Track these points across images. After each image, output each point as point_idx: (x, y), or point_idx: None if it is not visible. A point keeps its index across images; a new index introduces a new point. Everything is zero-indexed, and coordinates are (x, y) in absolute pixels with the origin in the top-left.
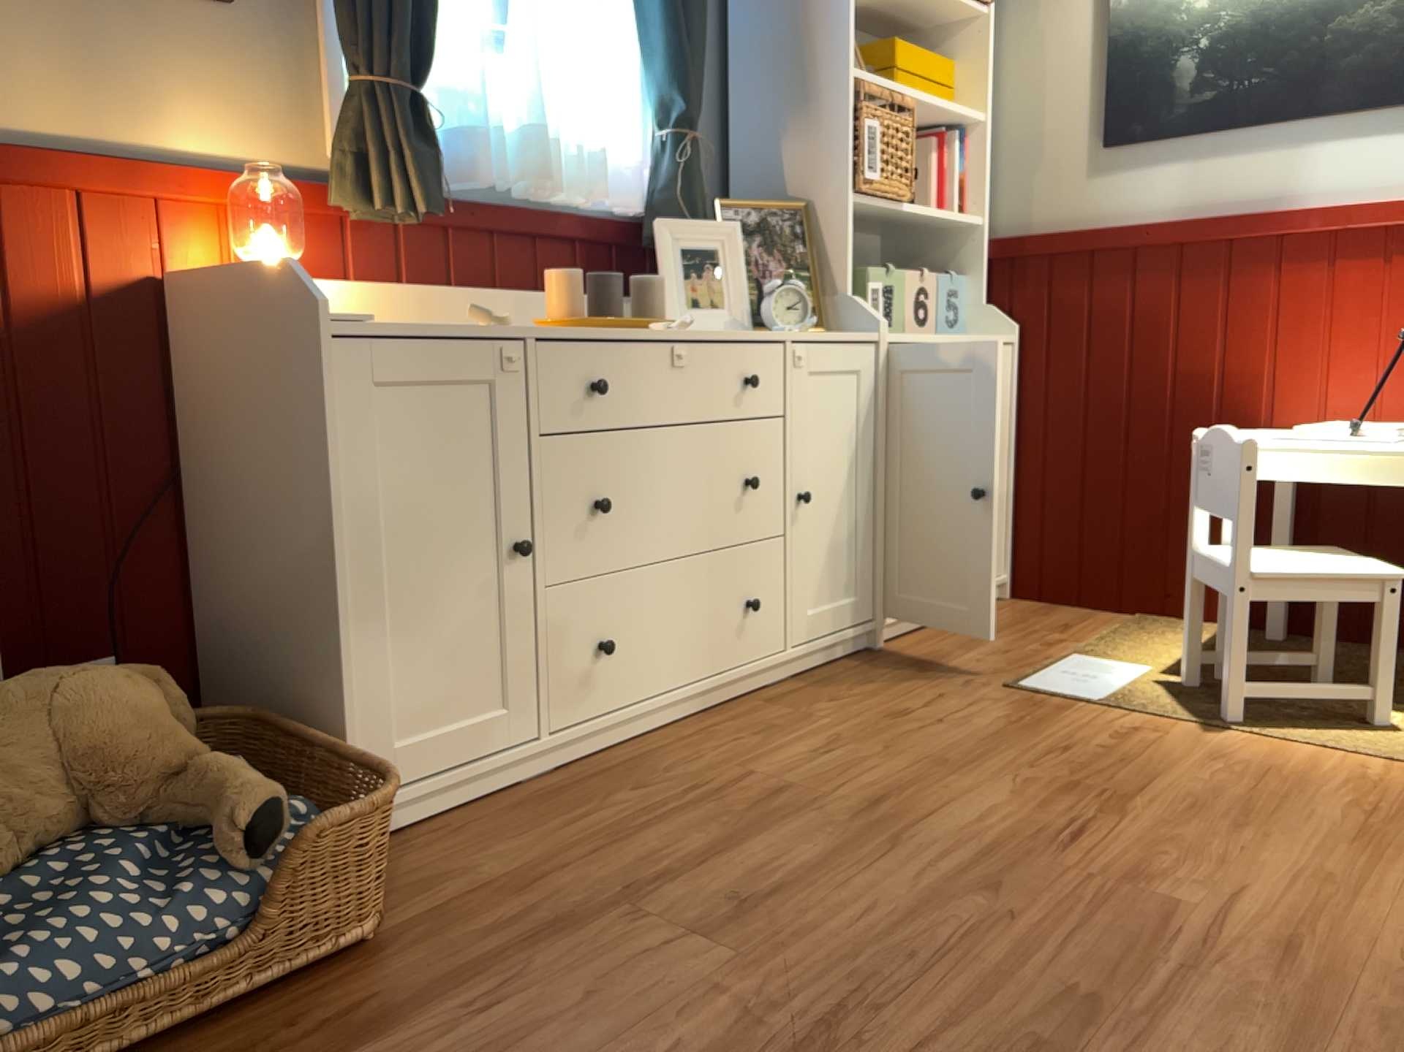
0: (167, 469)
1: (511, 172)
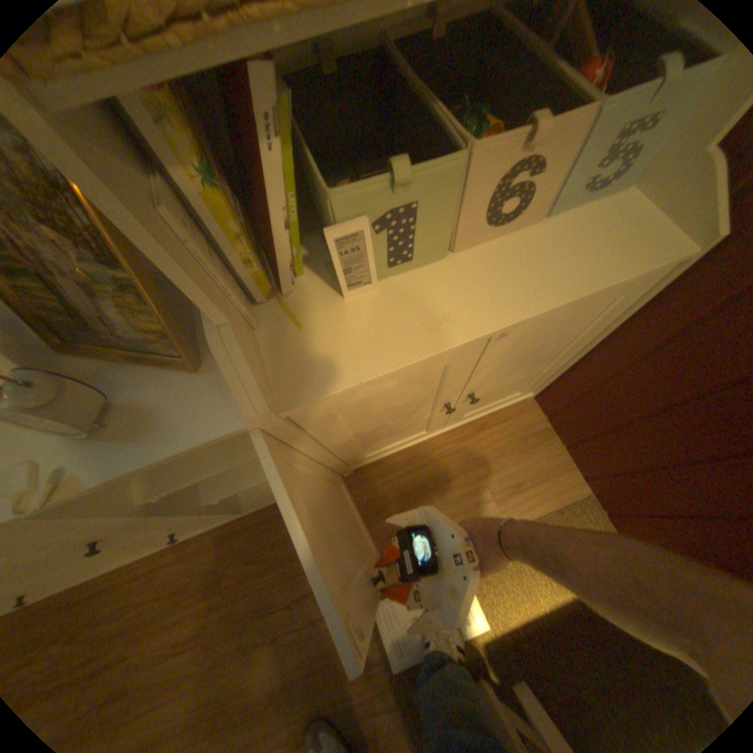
0: None
1: None
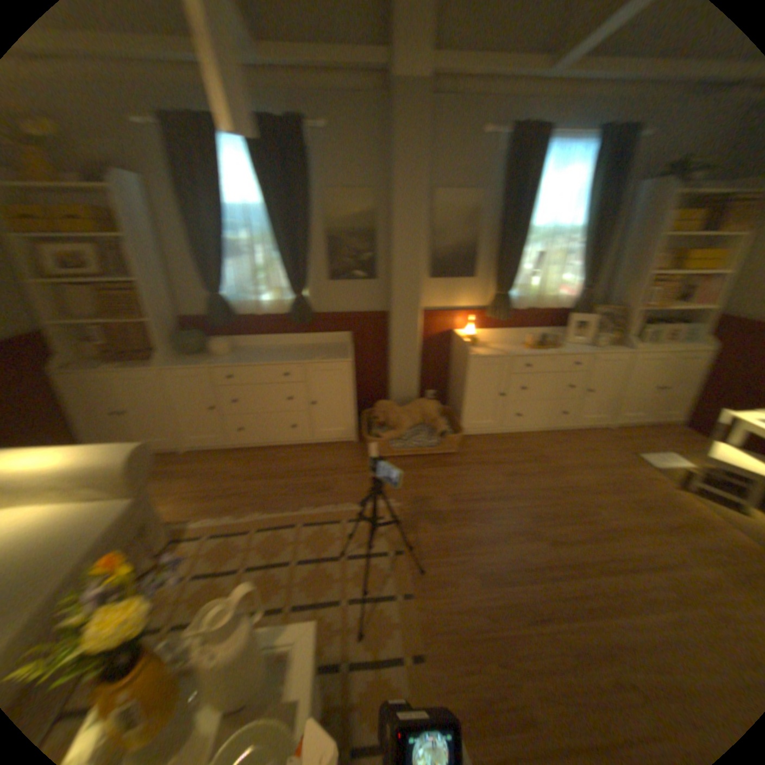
0: (449, 362)
1: (532, 304)
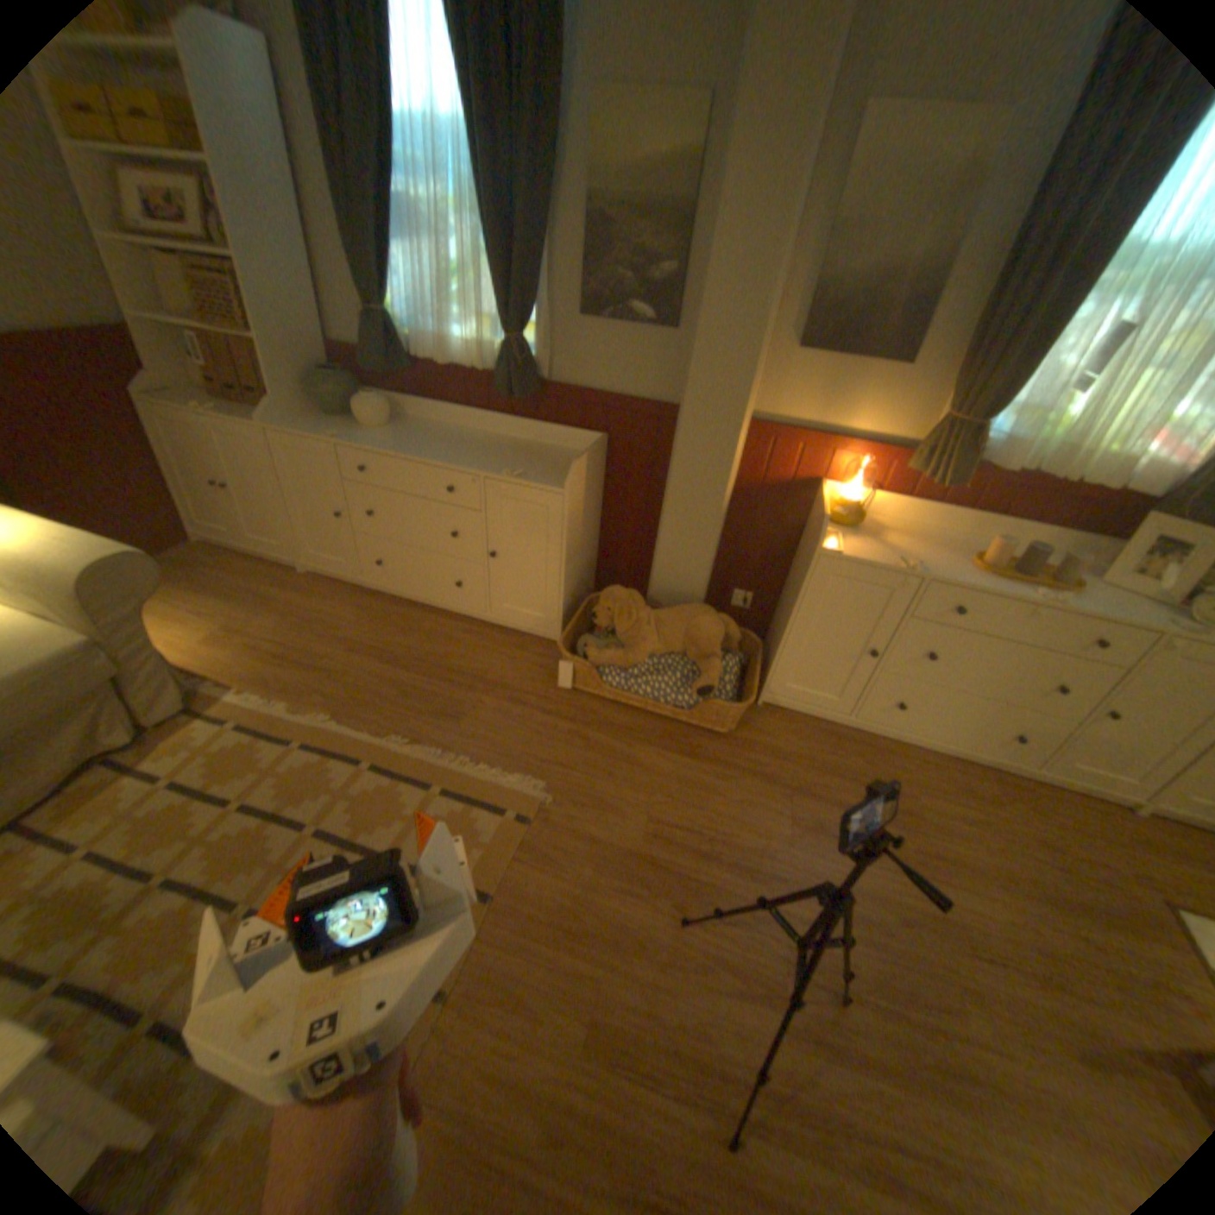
0: (795, 545)
1: (1046, 462)
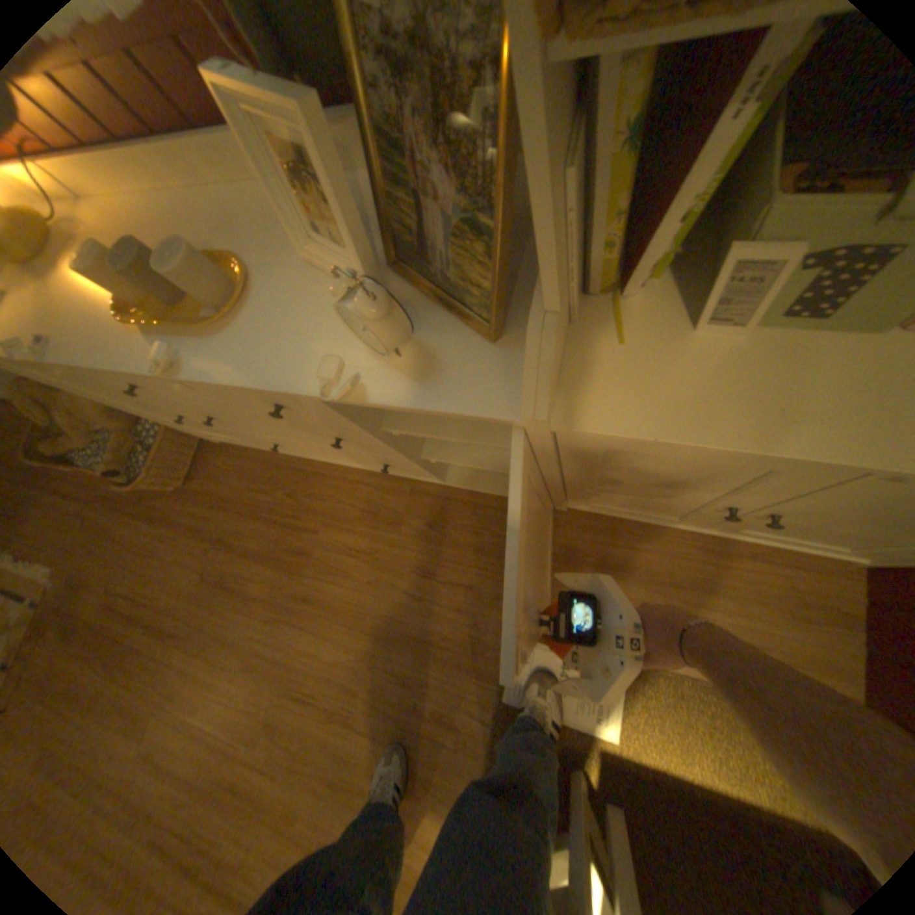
0: None
1: None
